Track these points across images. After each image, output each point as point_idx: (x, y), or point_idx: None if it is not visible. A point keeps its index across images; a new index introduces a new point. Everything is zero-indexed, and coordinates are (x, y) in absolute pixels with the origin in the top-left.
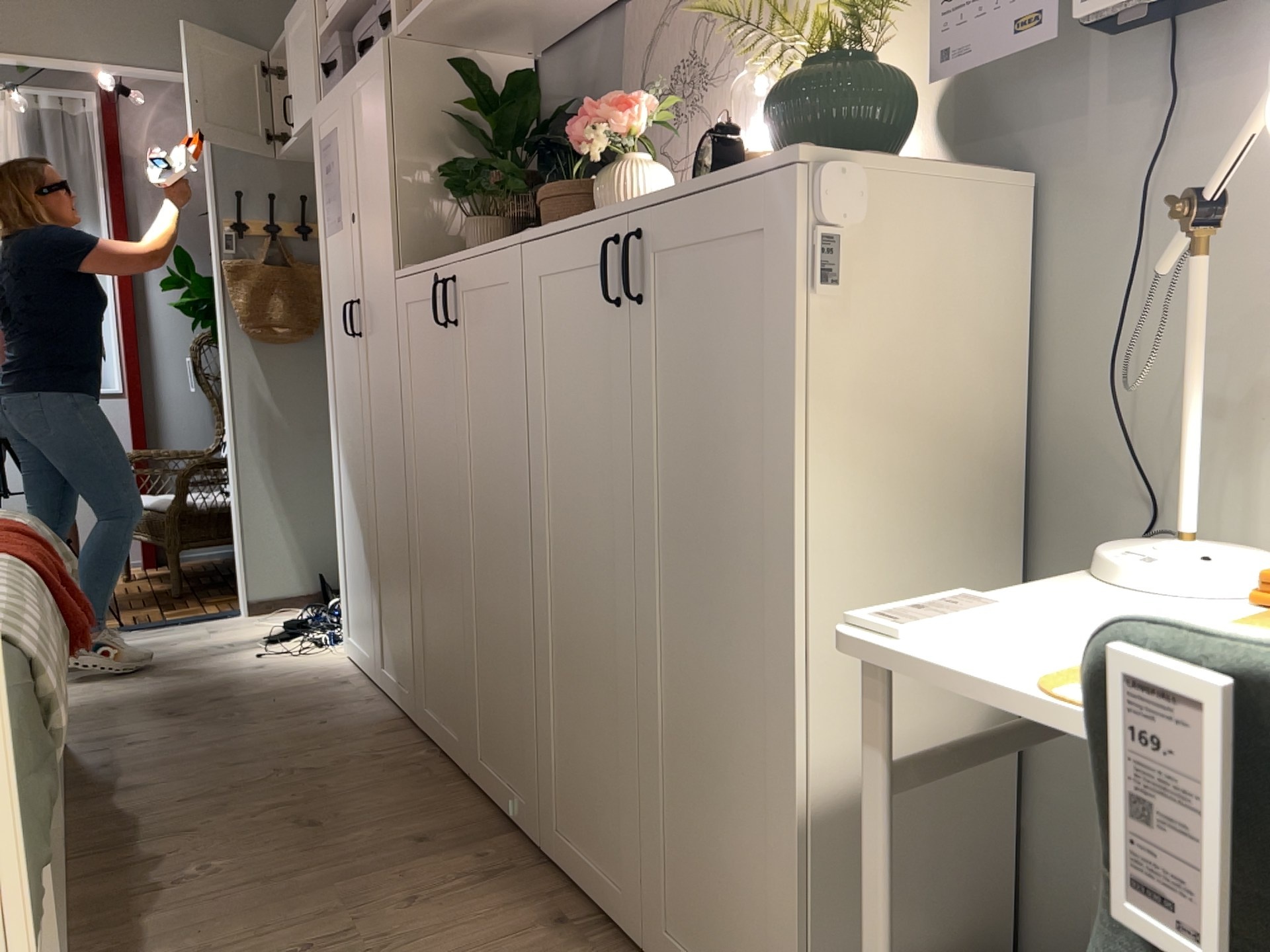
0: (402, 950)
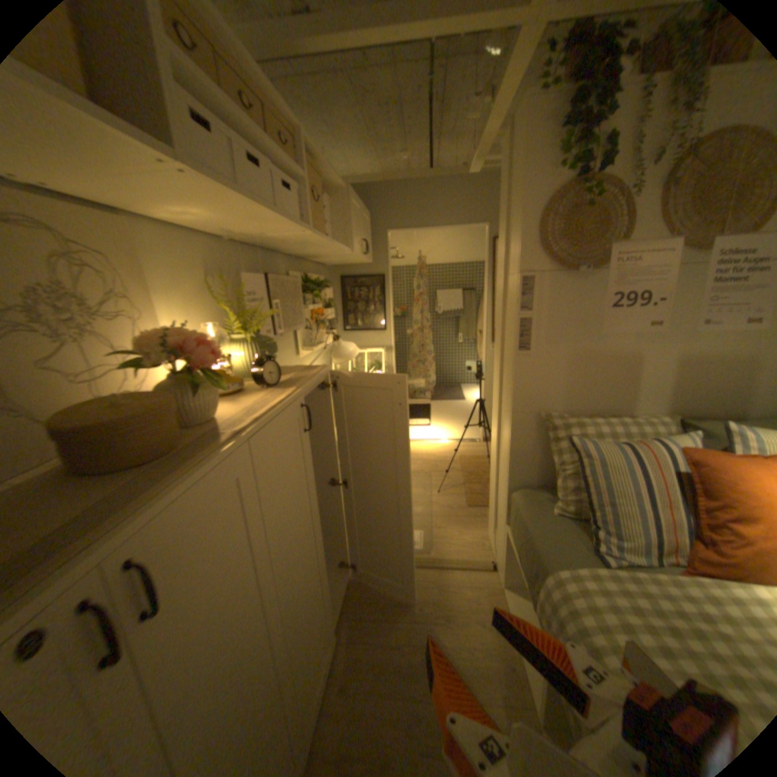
0: (399, 723)
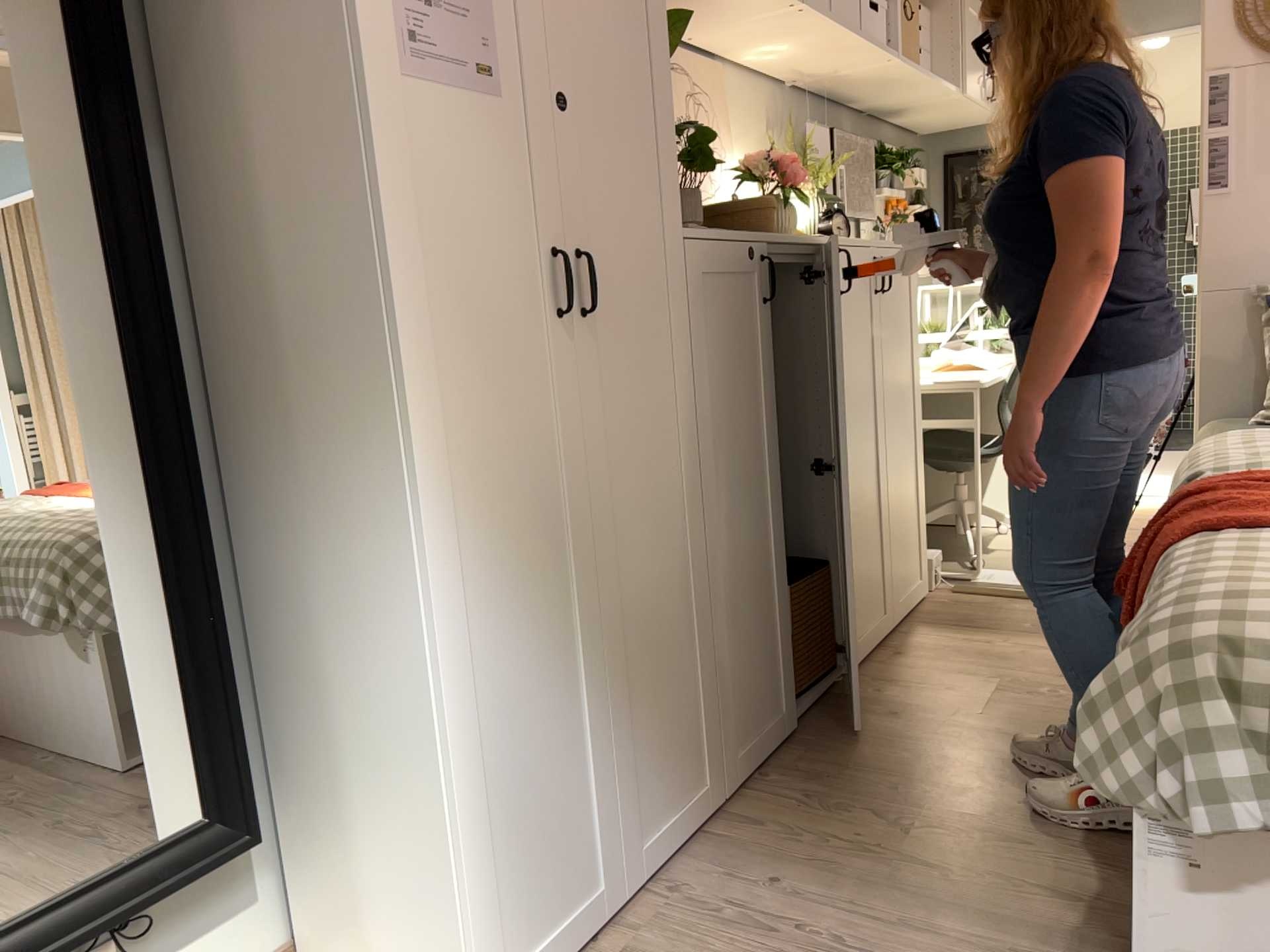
0: (974, 675)
